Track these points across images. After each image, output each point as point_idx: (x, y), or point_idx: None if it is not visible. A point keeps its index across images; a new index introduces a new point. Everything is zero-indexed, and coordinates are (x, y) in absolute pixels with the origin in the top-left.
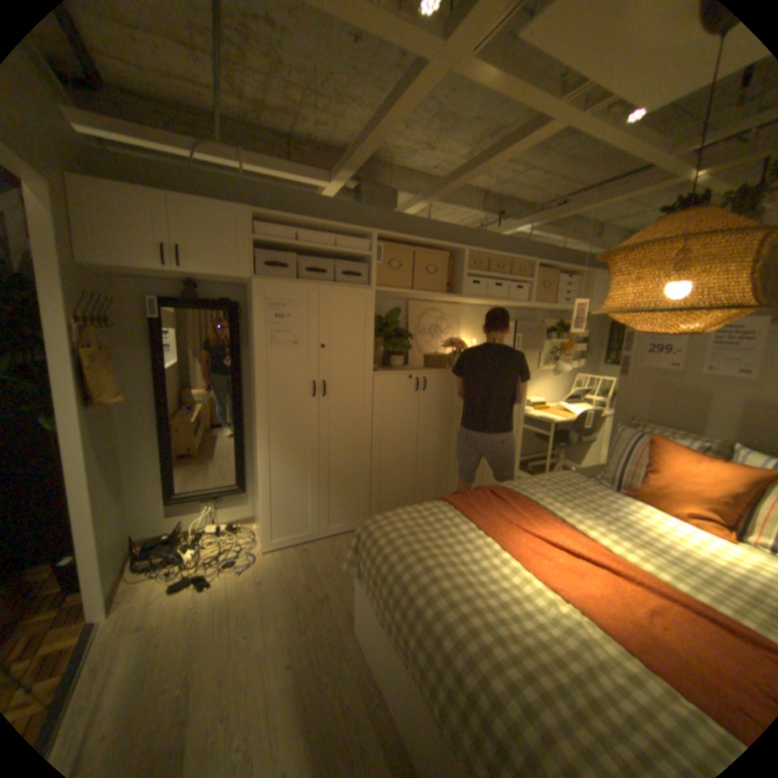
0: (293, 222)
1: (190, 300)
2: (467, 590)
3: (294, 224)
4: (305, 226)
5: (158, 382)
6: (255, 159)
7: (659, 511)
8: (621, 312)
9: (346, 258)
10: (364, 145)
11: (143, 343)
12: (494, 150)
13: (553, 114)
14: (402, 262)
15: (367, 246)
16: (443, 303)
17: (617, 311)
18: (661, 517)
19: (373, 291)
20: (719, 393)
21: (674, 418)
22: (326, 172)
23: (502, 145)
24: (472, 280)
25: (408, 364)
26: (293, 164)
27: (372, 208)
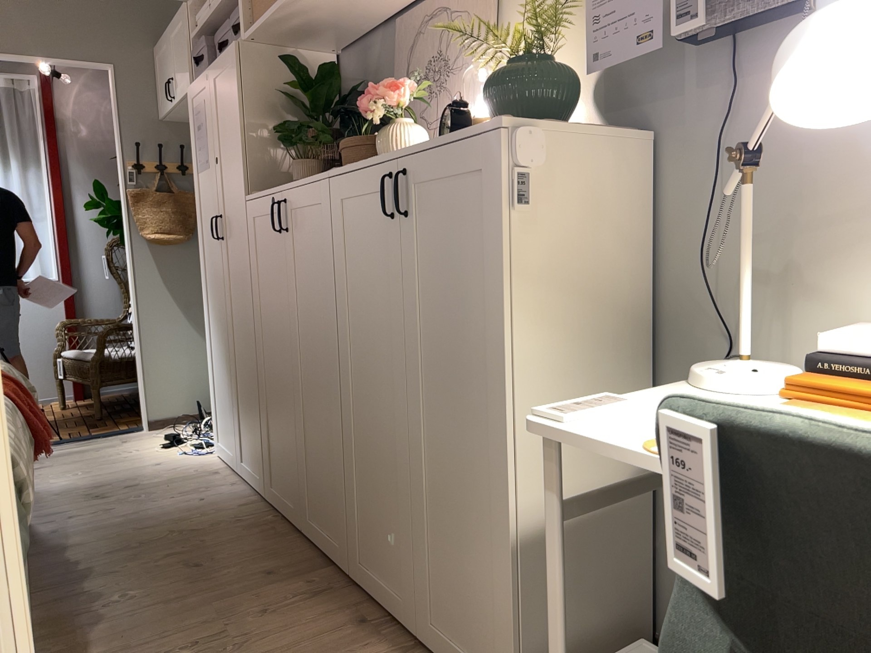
0: None
1: None
2: None
3: None
4: None
5: None
6: None
7: None
8: None
9: None
10: None
11: None
12: None
13: None
14: None
15: None
16: None
17: None
18: None
19: (236, 43)
20: None
21: None
22: None
23: None
24: None
25: None
26: None
27: None
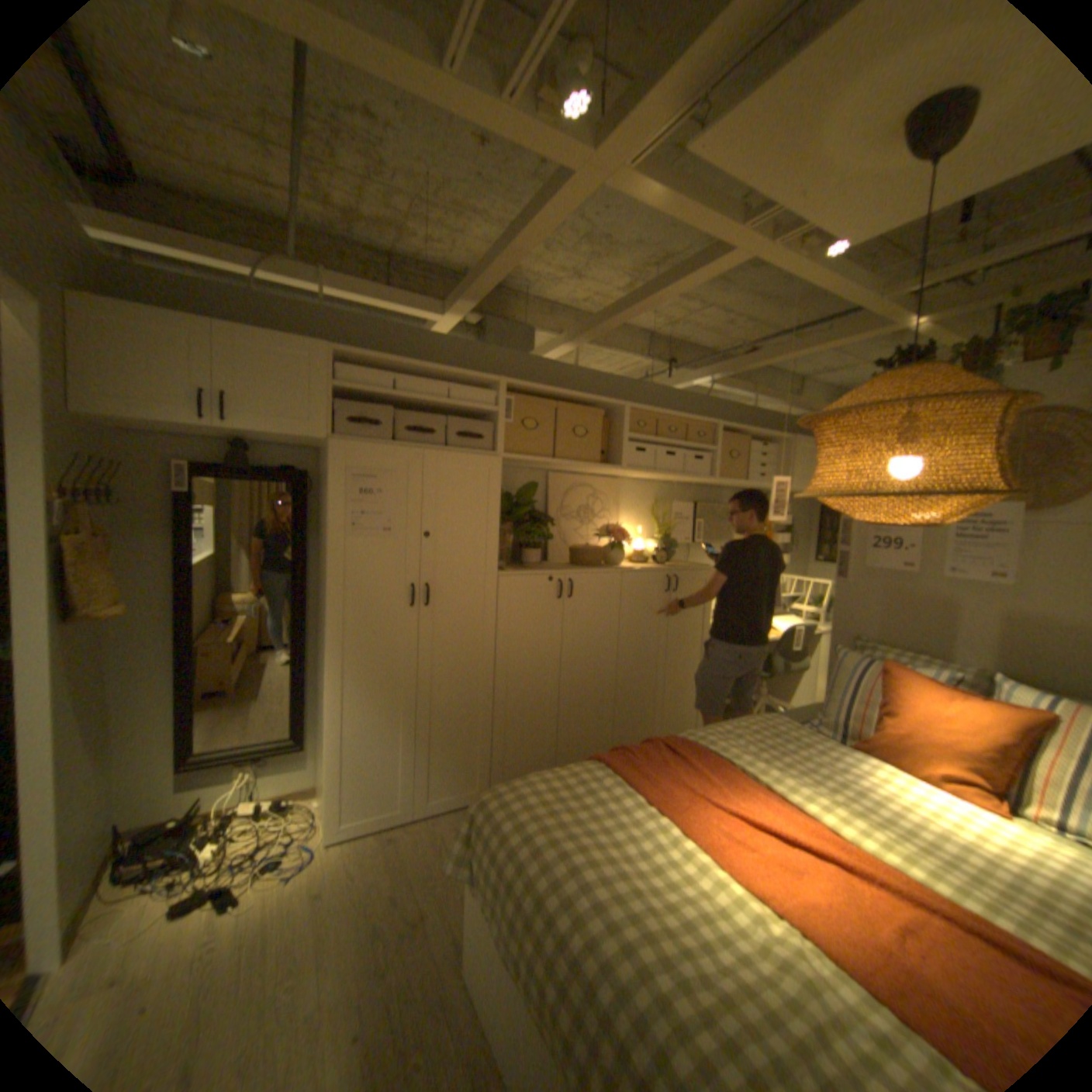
0: (390, 364)
1: (237, 467)
2: (633, 902)
3: (391, 368)
4: (407, 370)
5: (180, 585)
6: (341, 281)
7: (902, 772)
8: (834, 495)
9: (462, 414)
10: (489, 270)
11: (162, 527)
12: (661, 282)
13: (735, 242)
14: (539, 421)
15: (492, 399)
16: (595, 477)
17: (828, 495)
18: (904, 781)
19: (499, 459)
20: (968, 603)
21: (912, 638)
22: (438, 302)
23: (671, 276)
24: (635, 446)
25: (548, 560)
26: (394, 290)
27: (500, 349)
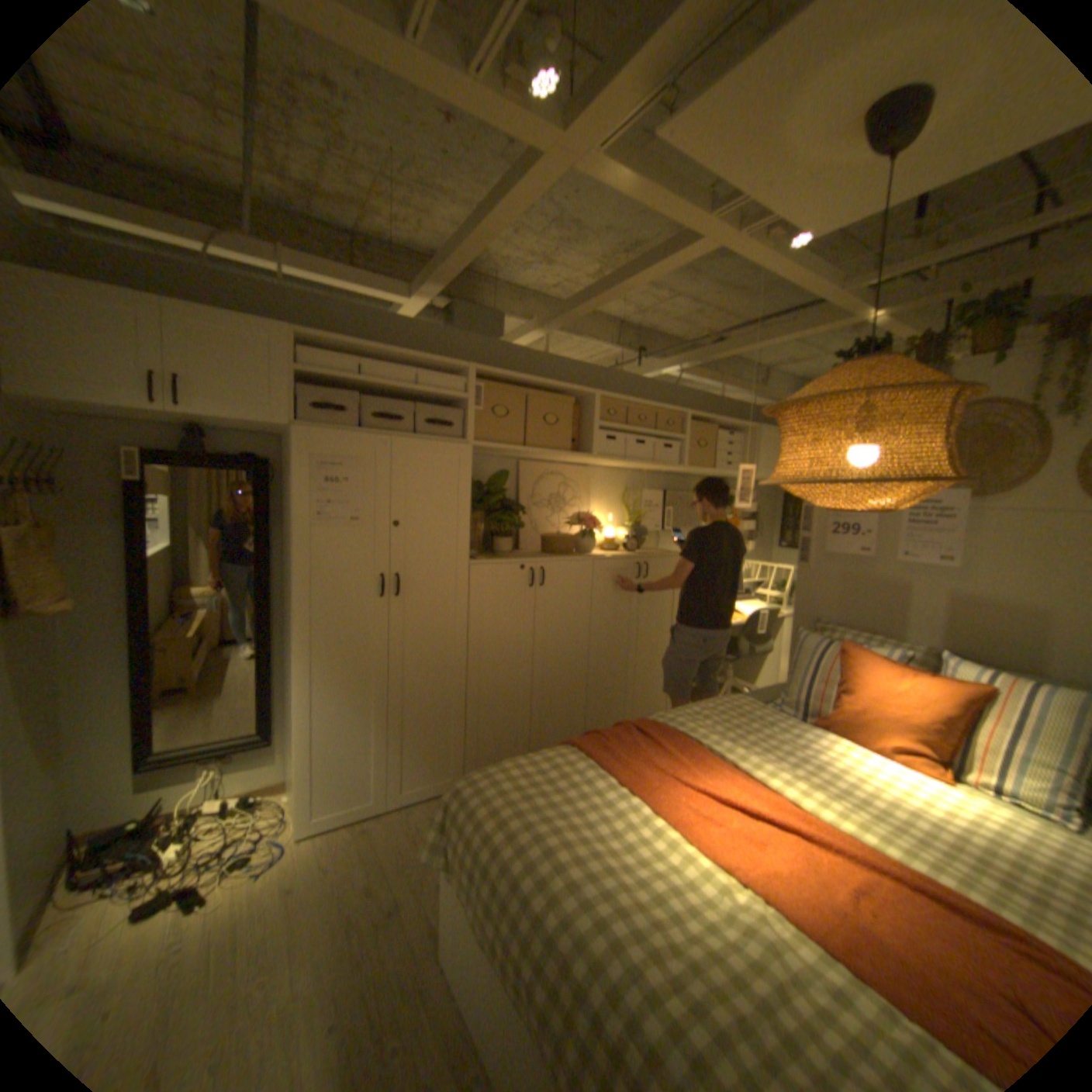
0: (355, 348)
1: (193, 454)
2: (606, 879)
3: (356, 352)
4: (372, 354)
5: (134, 577)
6: (301, 259)
7: (857, 745)
8: (796, 483)
9: (431, 400)
10: (457, 252)
11: (112, 517)
12: (630, 270)
13: (703, 231)
14: (510, 409)
15: (461, 385)
16: (566, 465)
17: (791, 482)
18: (859, 754)
19: (470, 447)
20: (919, 585)
21: (868, 619)
22: (404, 284)
23: (641, 264)
24: (605, 434)
25: (520, 548)
26: (357, 270)
27: (469, 334)
